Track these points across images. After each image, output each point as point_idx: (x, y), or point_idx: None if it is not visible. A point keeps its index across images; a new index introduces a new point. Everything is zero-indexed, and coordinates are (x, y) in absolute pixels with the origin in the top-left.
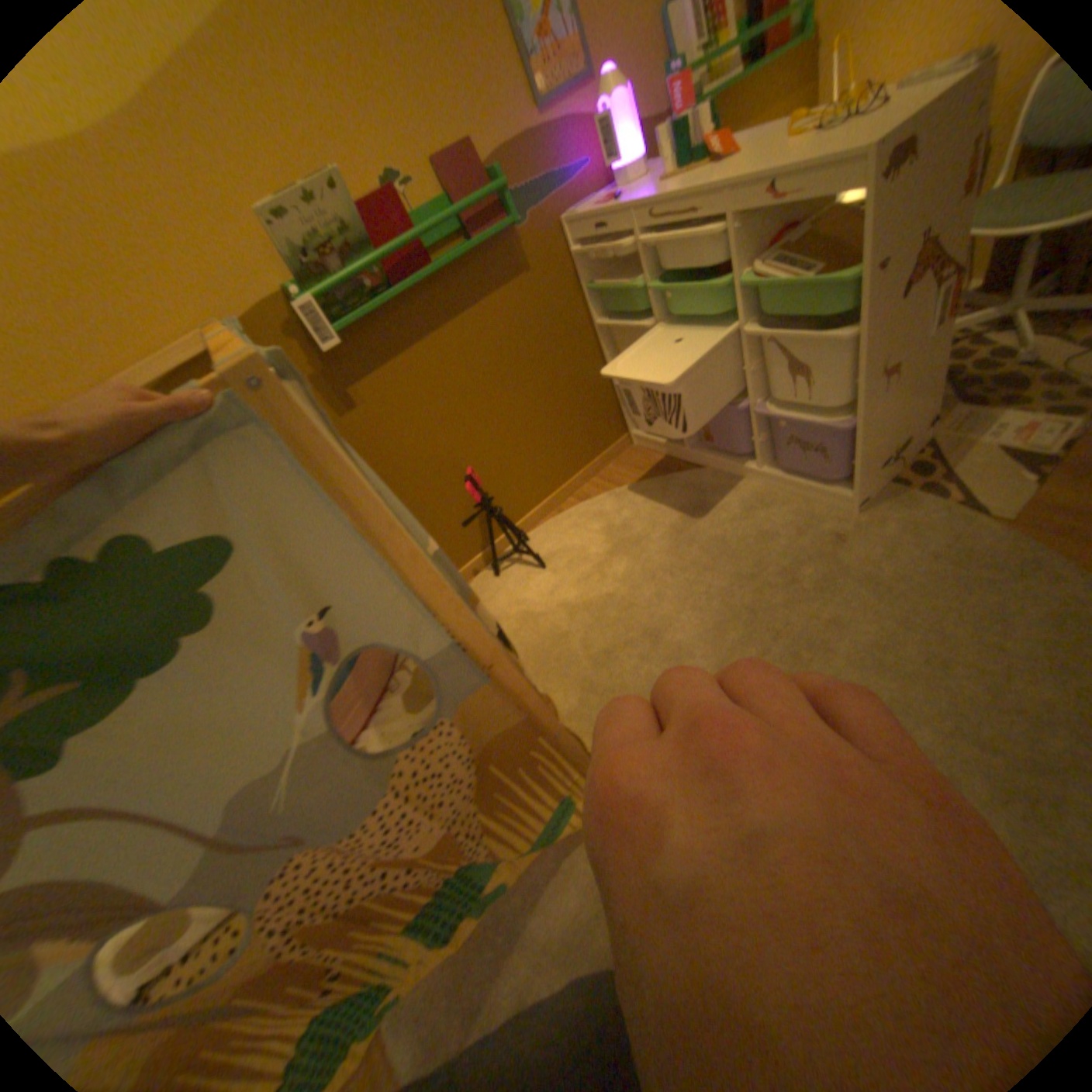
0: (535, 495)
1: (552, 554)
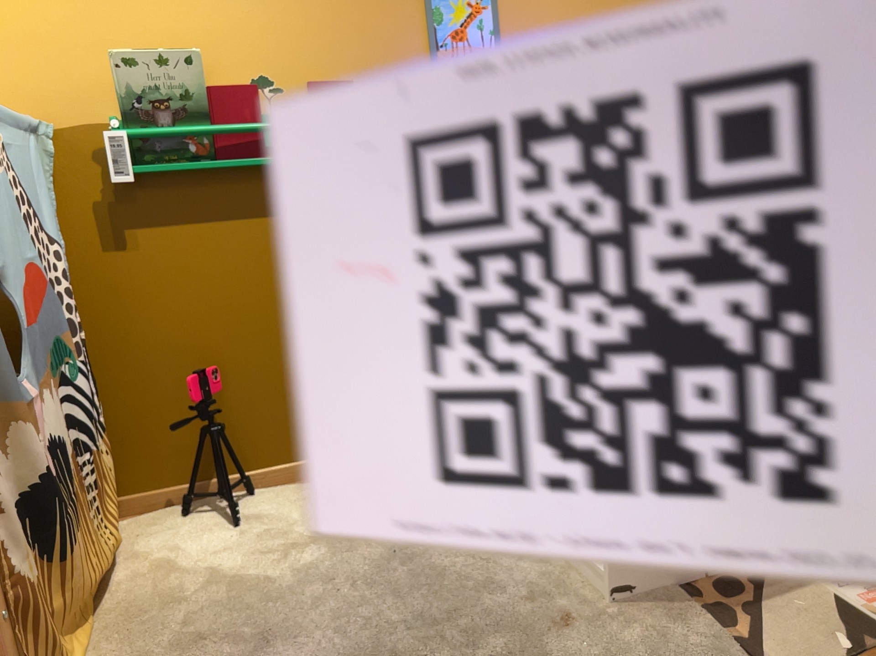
0: (292, 447)
1: (258, 516)
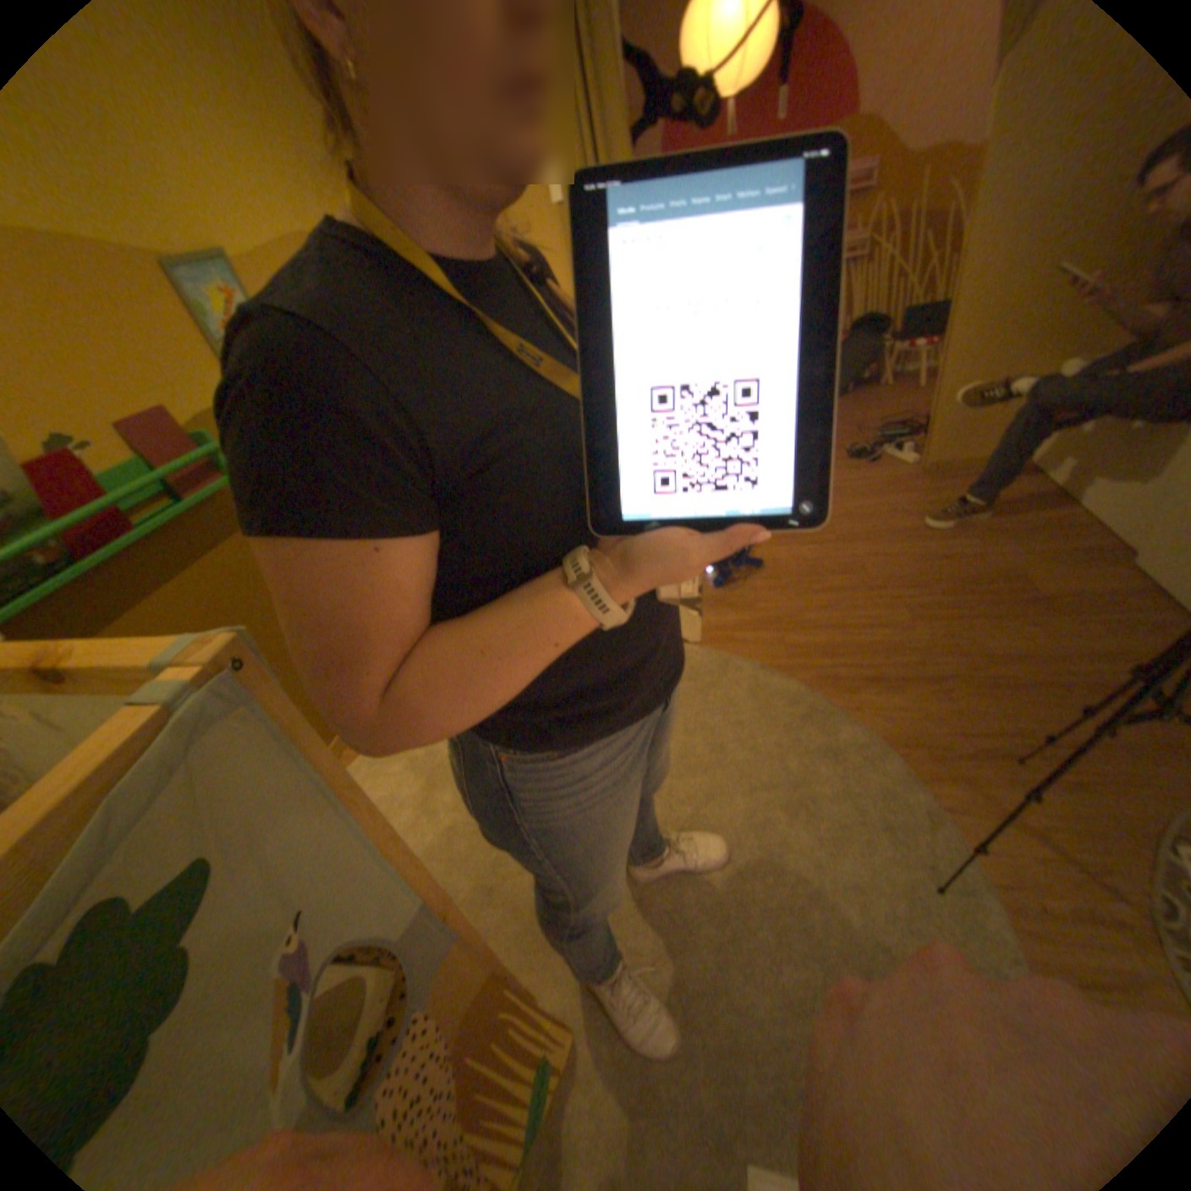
0: None
1: None
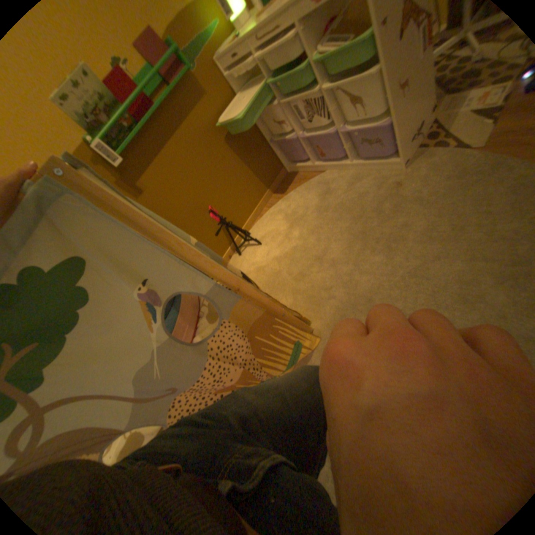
0: (247, 212)
1: (263, 237)
